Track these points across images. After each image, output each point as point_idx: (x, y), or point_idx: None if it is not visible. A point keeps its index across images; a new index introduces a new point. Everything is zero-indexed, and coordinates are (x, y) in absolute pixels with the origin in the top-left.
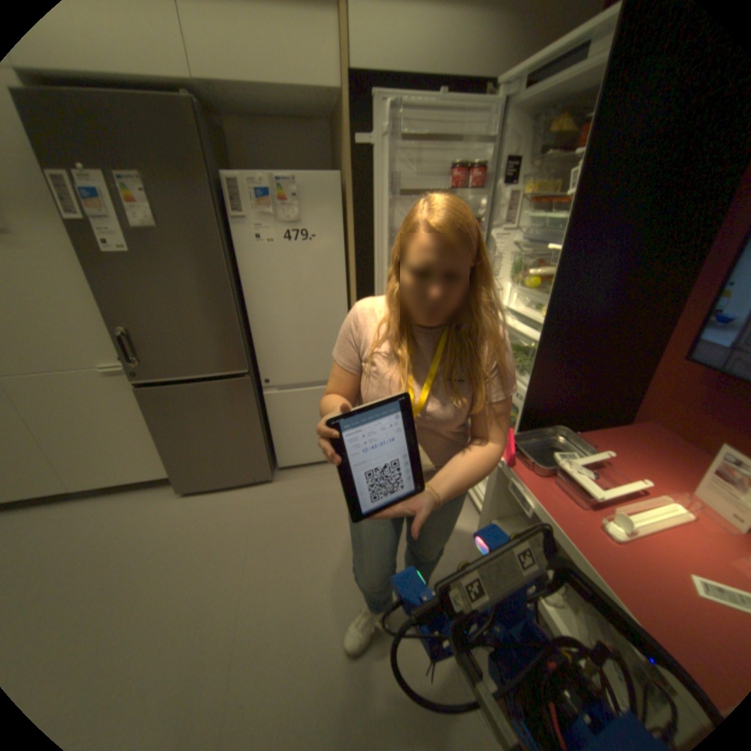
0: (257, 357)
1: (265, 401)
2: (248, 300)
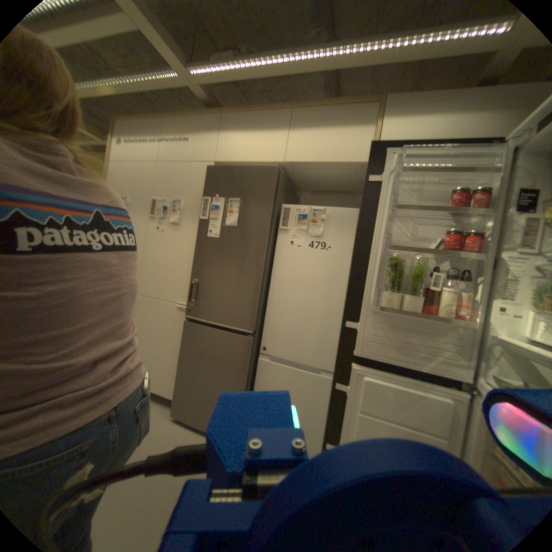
0: (265, 327)
1: (258, 366)
2: (272, 282)
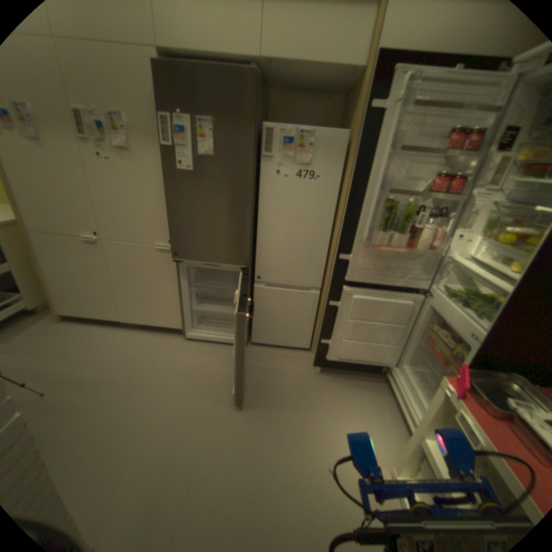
0: (256, 259)
1: (254, 291)
2: (260, 217)
